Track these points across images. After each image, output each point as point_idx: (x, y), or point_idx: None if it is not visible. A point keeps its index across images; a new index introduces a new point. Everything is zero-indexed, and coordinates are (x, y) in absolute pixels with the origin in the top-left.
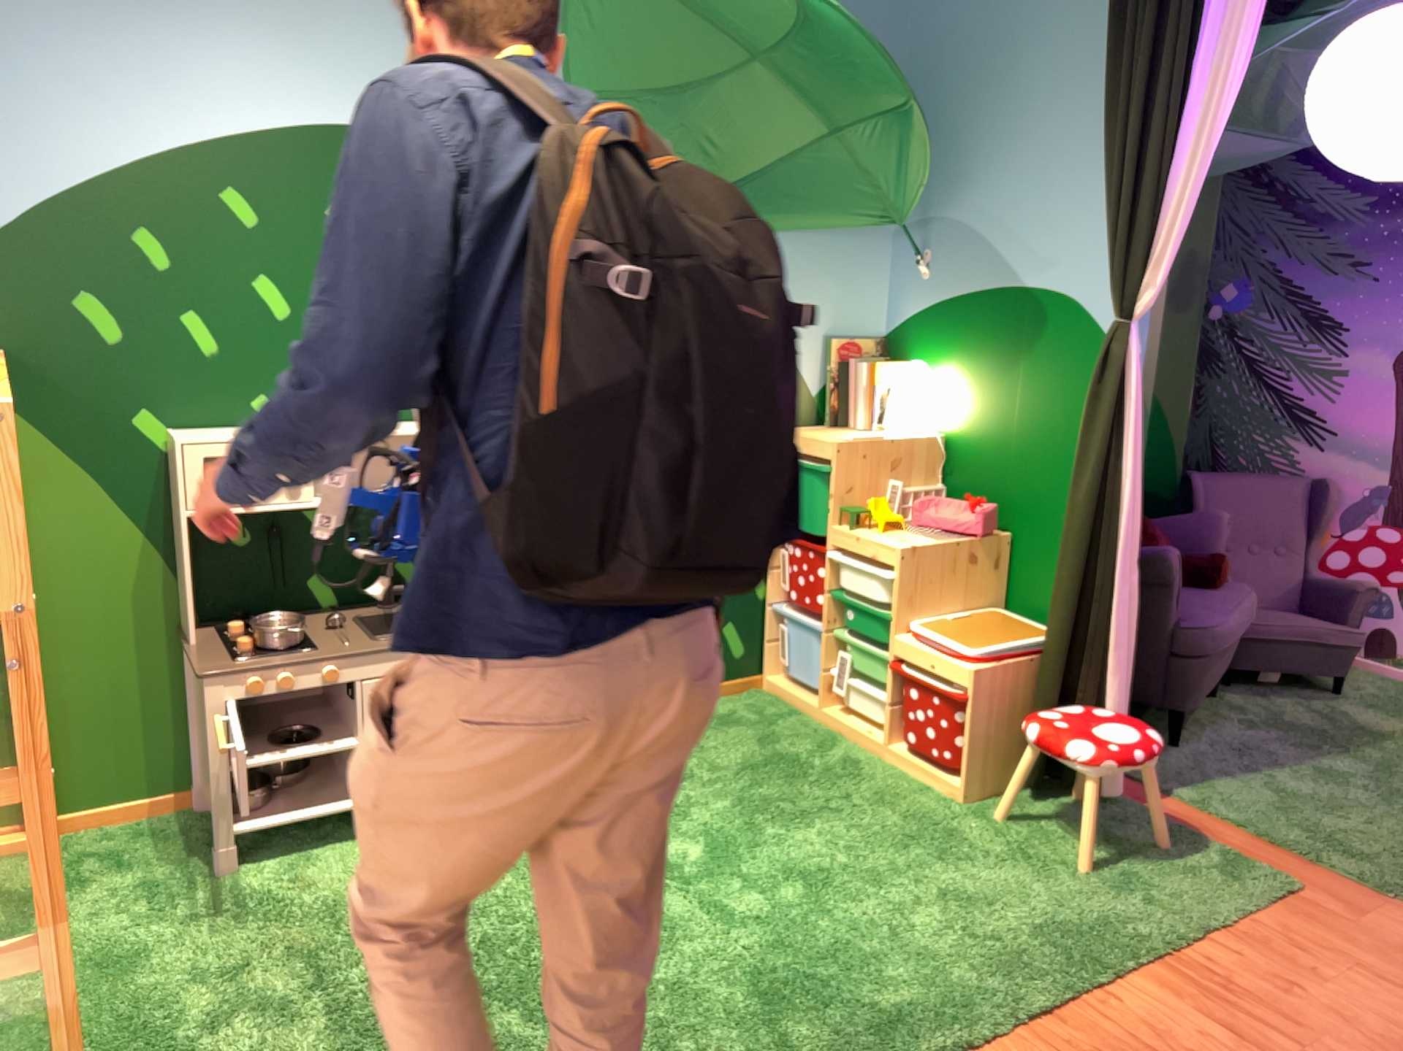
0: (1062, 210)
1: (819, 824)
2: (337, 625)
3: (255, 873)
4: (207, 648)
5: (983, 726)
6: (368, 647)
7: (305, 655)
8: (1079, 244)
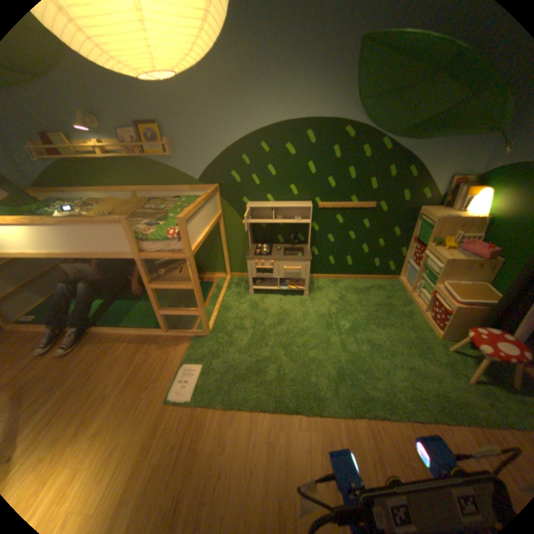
0: None
1: (387, 333)
2: (276, 250)
3: (253, 298)
4: (249, 251)
5: (459, 325)
6: (278, 258)
7: (265, 258)
8: None
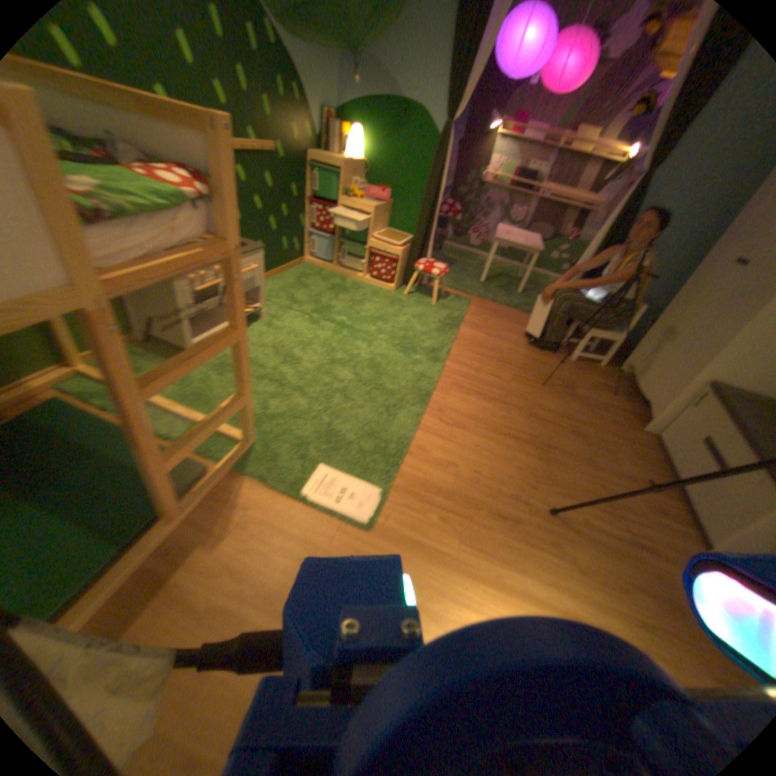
0: (426, 60)
1: (366, 305)
2: None
3: None
4: None
5: (398, 268)
6: None
7: None
8: (432, 80)
